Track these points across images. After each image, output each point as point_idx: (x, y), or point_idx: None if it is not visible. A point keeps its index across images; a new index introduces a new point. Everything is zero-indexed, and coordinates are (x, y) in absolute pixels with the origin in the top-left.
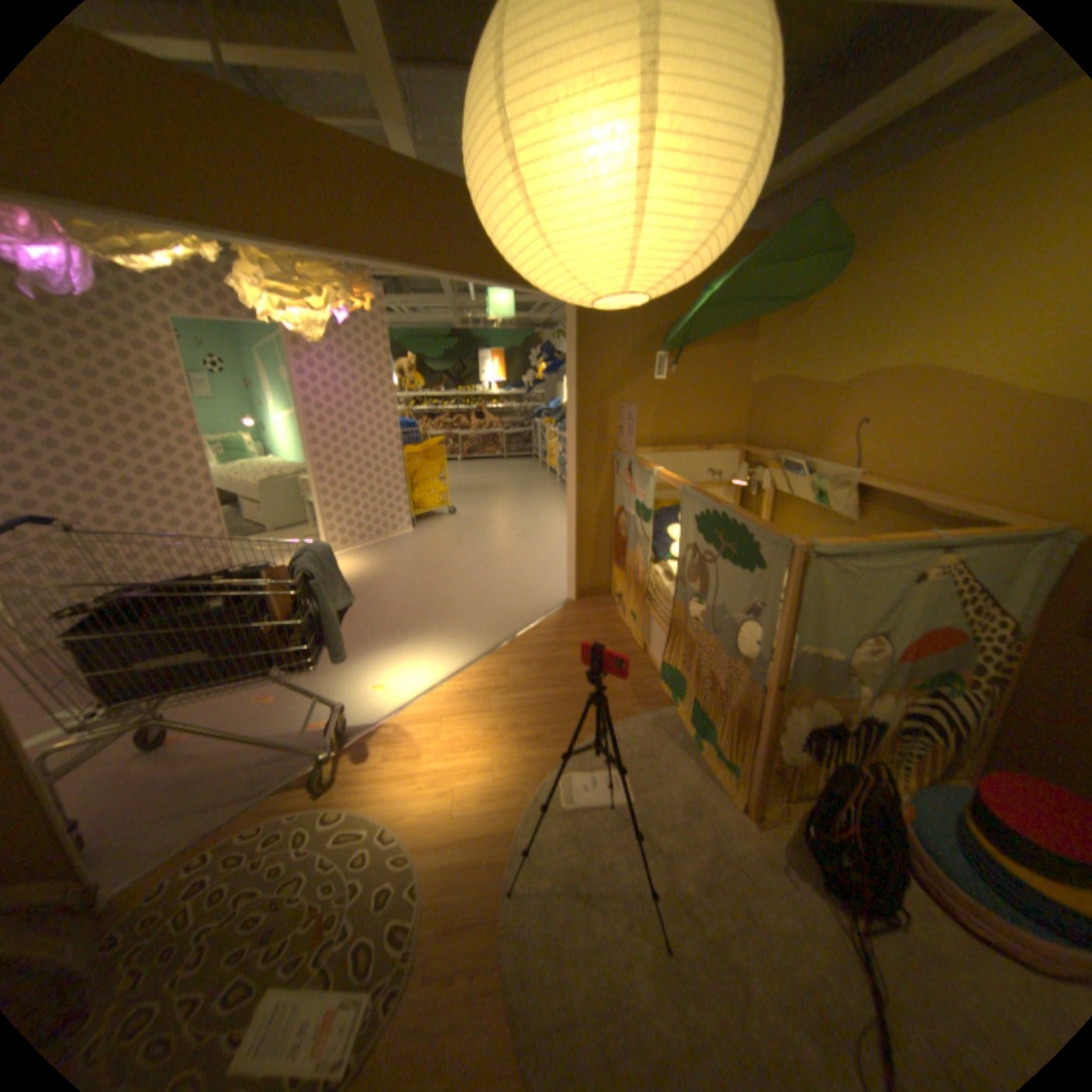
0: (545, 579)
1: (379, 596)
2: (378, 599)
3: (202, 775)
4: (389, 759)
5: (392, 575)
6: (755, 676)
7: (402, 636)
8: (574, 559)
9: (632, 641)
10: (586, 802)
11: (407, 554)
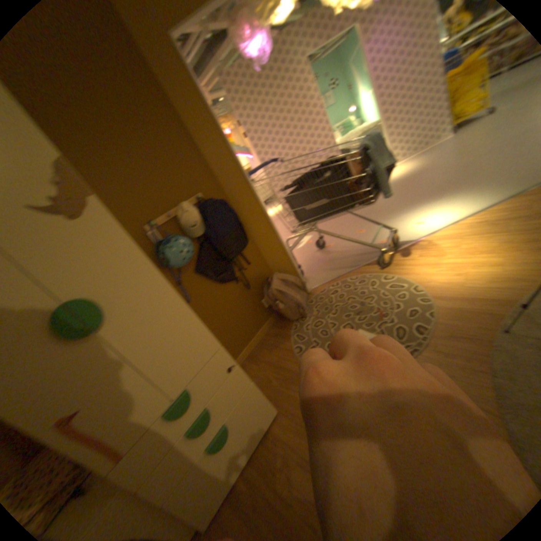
0: None
1: (426, 176)
2: (425, 178)
3: (337, 255)
4: (425, 254)
5: (436, 163)
6: None
7: (440, 195)
8: None
9: None
10: None
11: (449, 148)
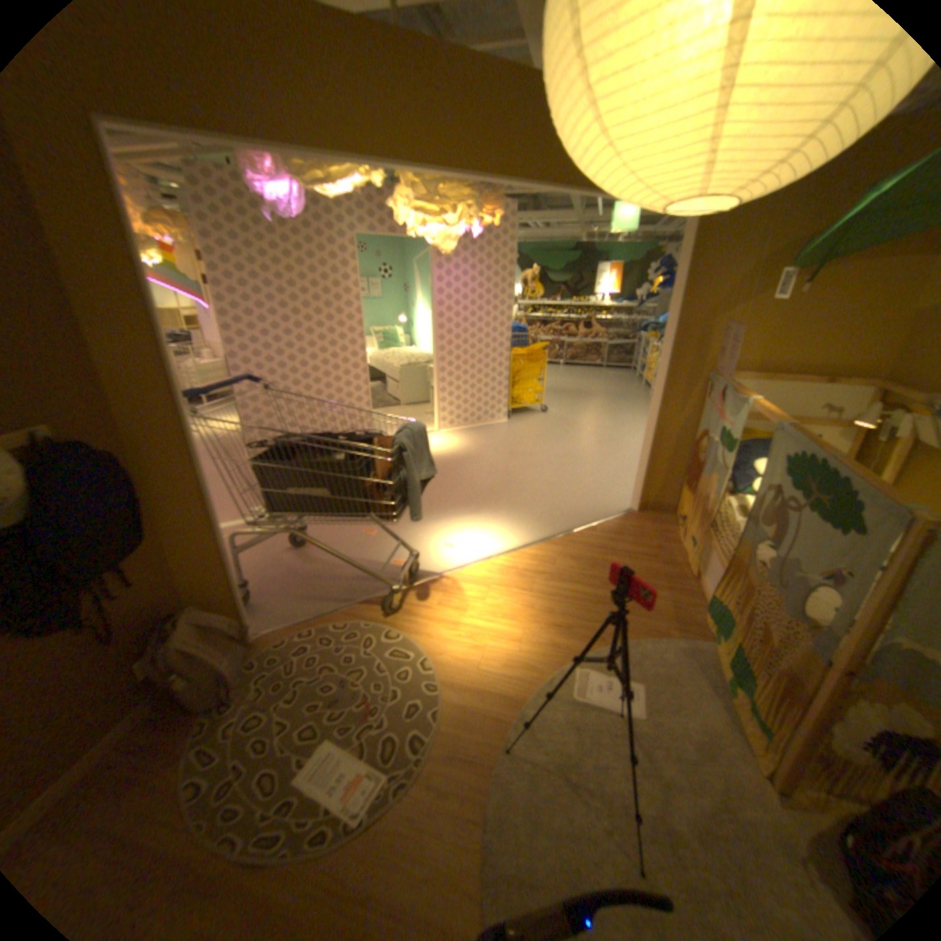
0: (614, 487)
1: (468, 471)
2: (467, 474)
3: (321, 575)
4: (443, 605)
5: (482, 456)
6: (820, 649)
7: (477, 509)
8: (645, 473)
9: (688, 566)
10: (598, 702)
11: (498, 440)
